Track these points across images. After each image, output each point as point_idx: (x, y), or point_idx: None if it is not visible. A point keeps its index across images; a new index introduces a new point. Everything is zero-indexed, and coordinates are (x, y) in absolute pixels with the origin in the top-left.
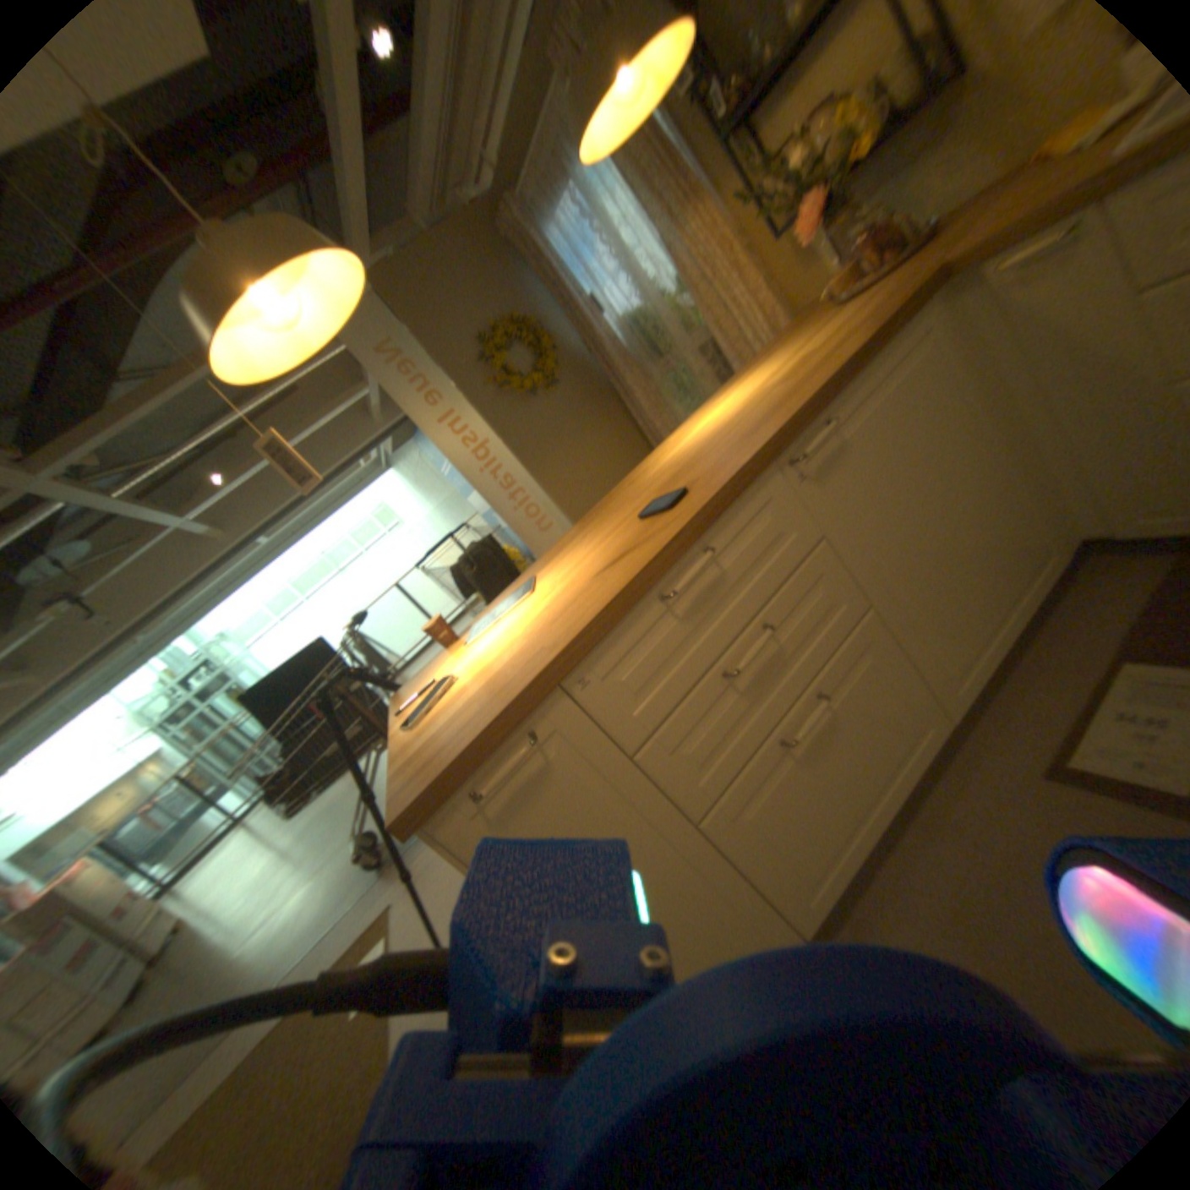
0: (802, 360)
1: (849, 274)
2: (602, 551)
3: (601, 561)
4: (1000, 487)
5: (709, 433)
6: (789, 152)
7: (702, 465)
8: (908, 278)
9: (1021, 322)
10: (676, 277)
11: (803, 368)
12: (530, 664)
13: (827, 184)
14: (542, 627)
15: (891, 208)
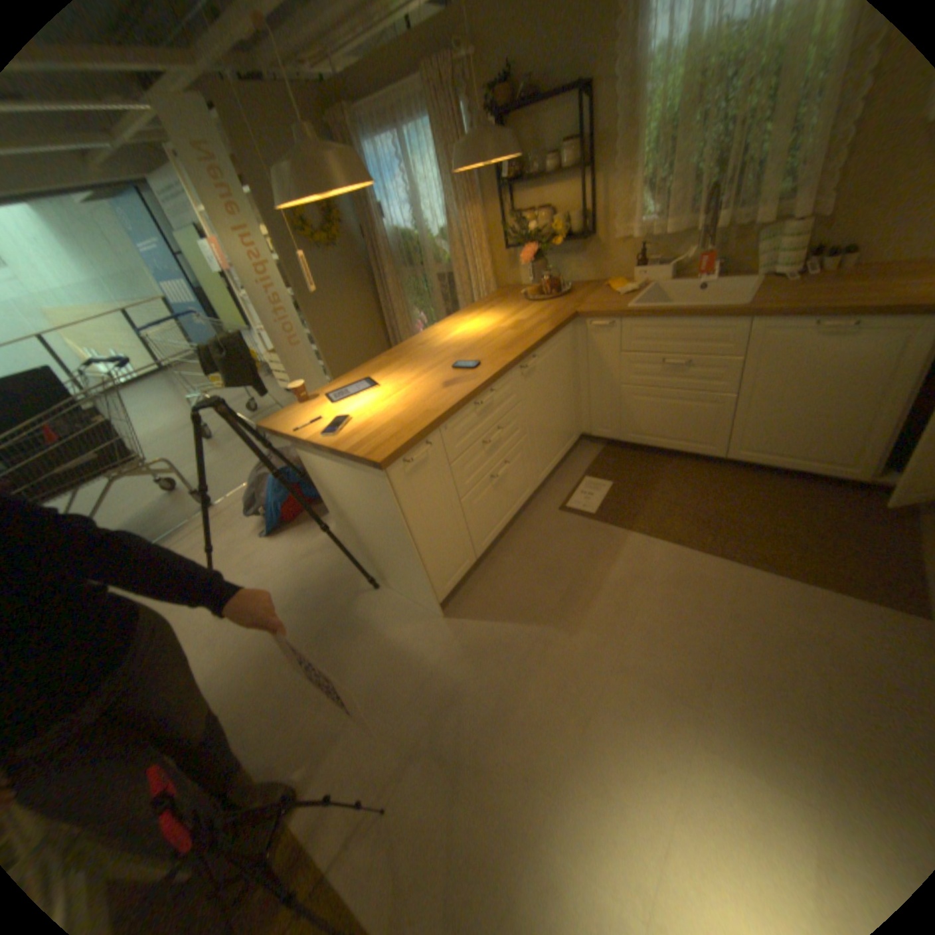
0: (518, 325)
1: (533, 291)
2: (433, 379)
3: (437, 384)
4: (567, 404)
5: (473, 340)
6: (524, 219)
7: (481, 356)
8: (560, 311)
9: (589, 346)
10: (440, 233)
11: (521, 330)
12: (426, 417)
13: (537, 247)
14: (416, 405)
15: (554, 270)
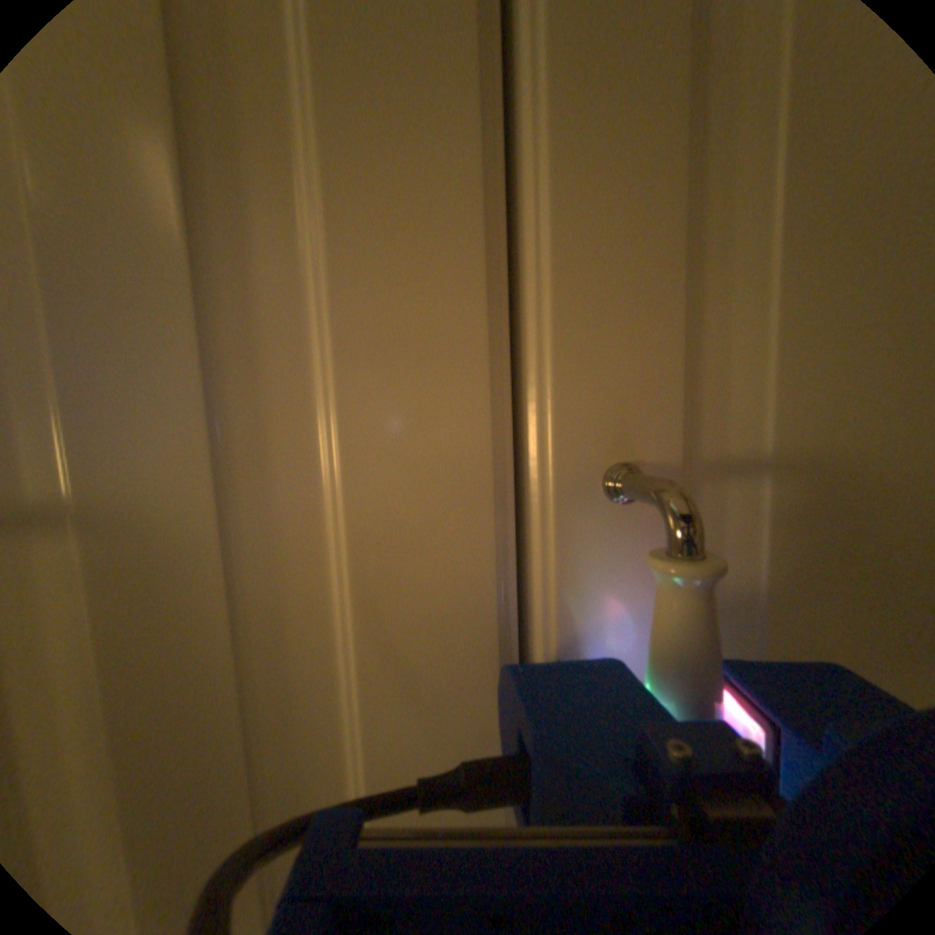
0: None
1: None
2: None
3: None
4: None
5: None
6: None
7: None
8: None
9: None
10: None
11: None
12: None
13: None
14: None
15: None
